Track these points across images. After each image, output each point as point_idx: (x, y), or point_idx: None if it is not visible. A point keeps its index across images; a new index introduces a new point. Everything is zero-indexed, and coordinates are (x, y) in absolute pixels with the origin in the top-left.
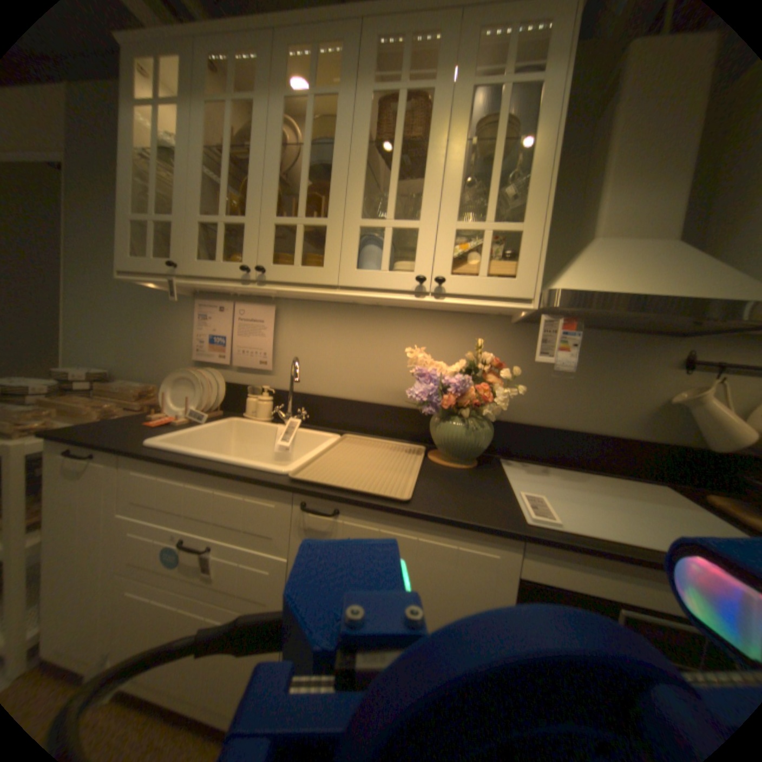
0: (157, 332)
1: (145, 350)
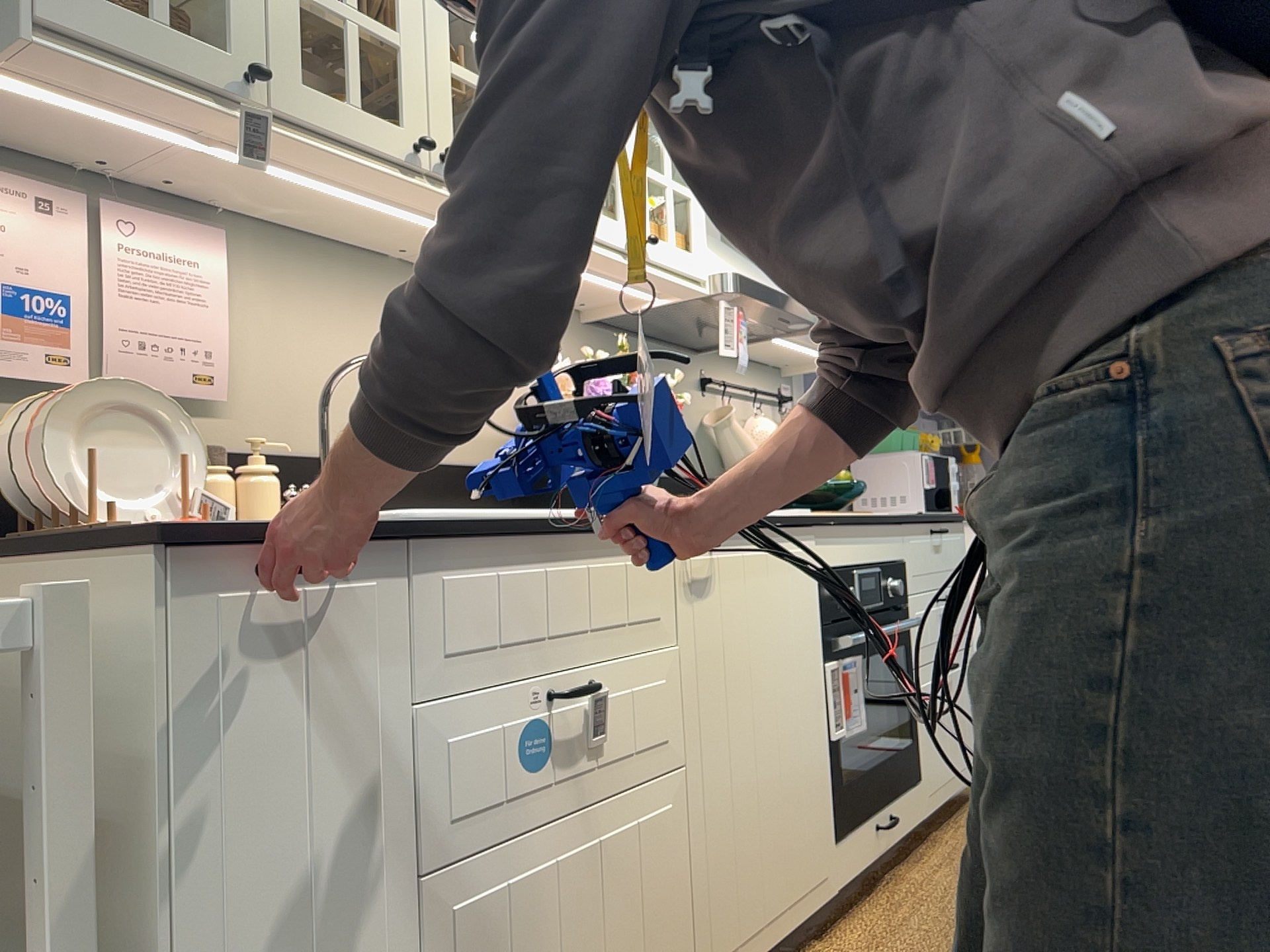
0: None
1: None
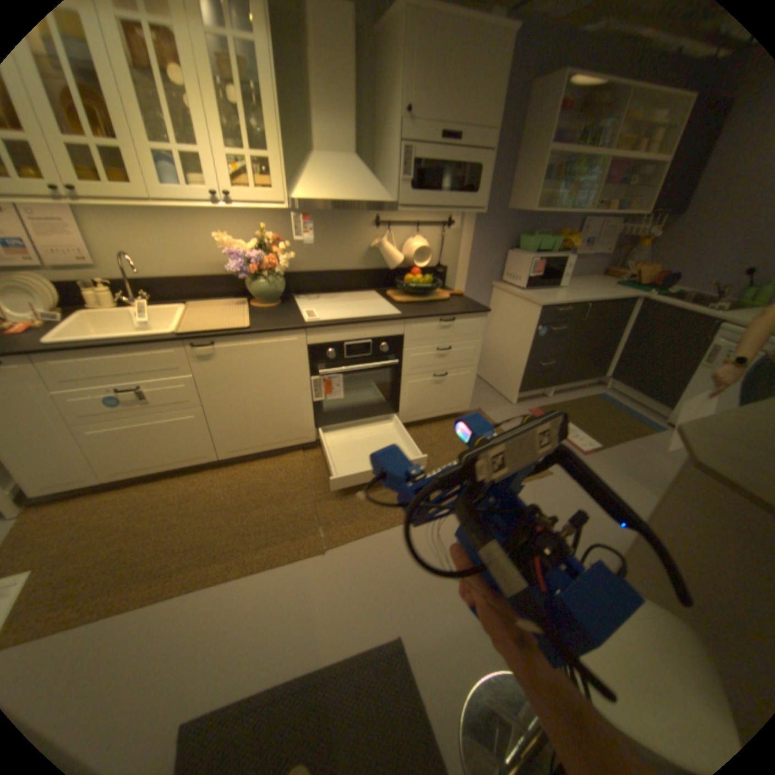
0: None
1: None
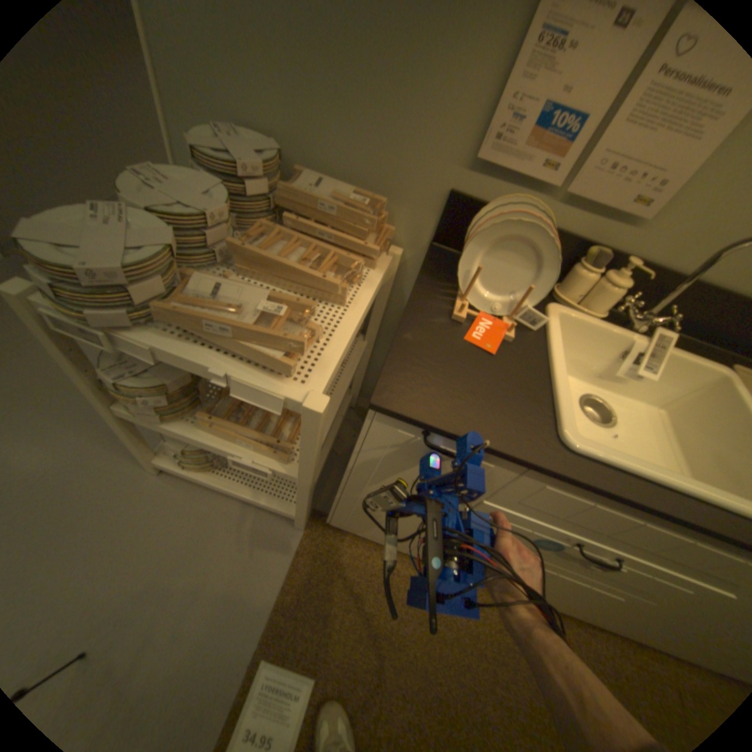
0: (393, 55)
1: (355, 102)
